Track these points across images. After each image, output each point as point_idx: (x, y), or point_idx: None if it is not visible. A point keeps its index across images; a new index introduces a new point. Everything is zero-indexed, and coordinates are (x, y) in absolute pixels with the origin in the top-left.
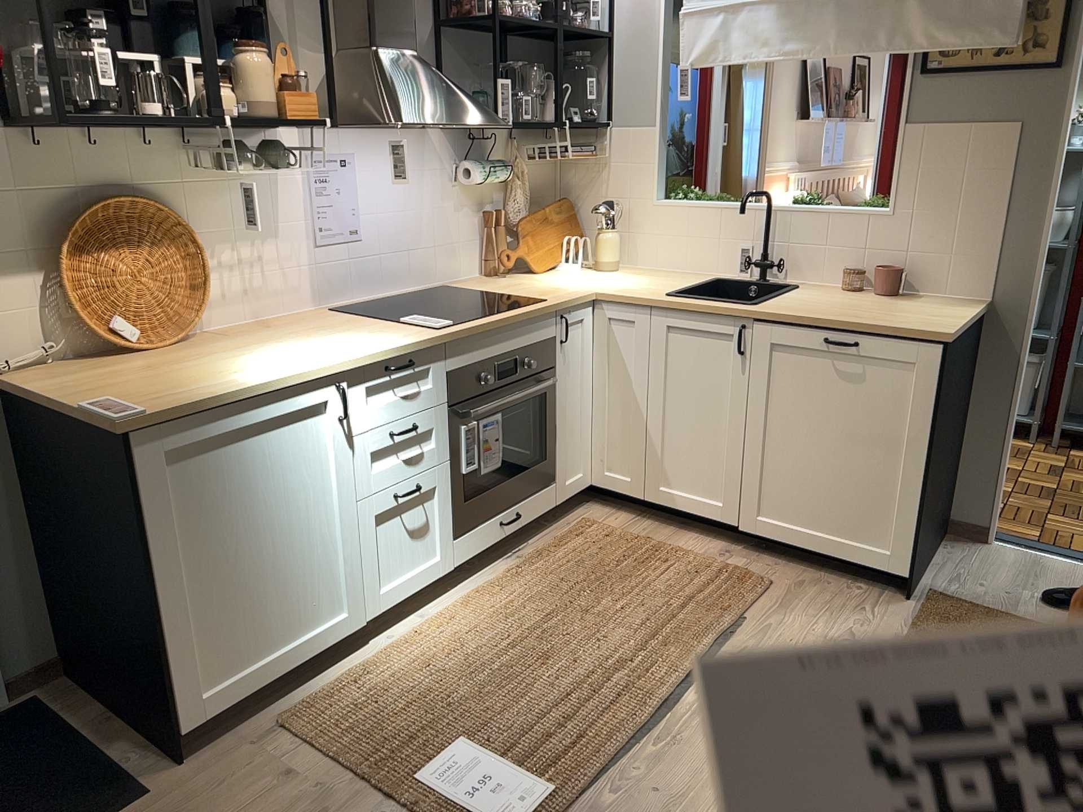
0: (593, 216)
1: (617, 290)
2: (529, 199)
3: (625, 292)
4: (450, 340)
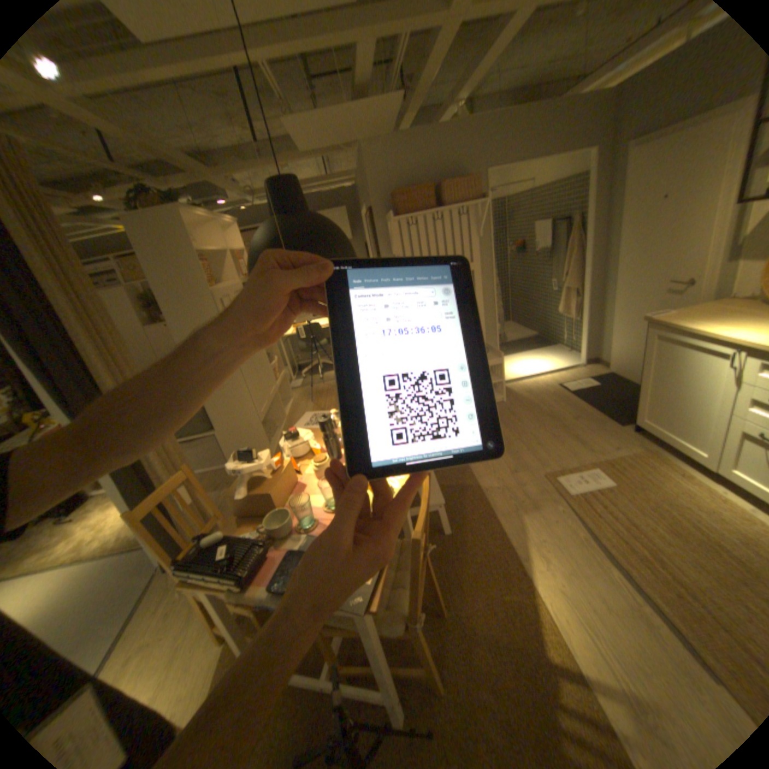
0: None
1: None
2: None
3: None
4: None
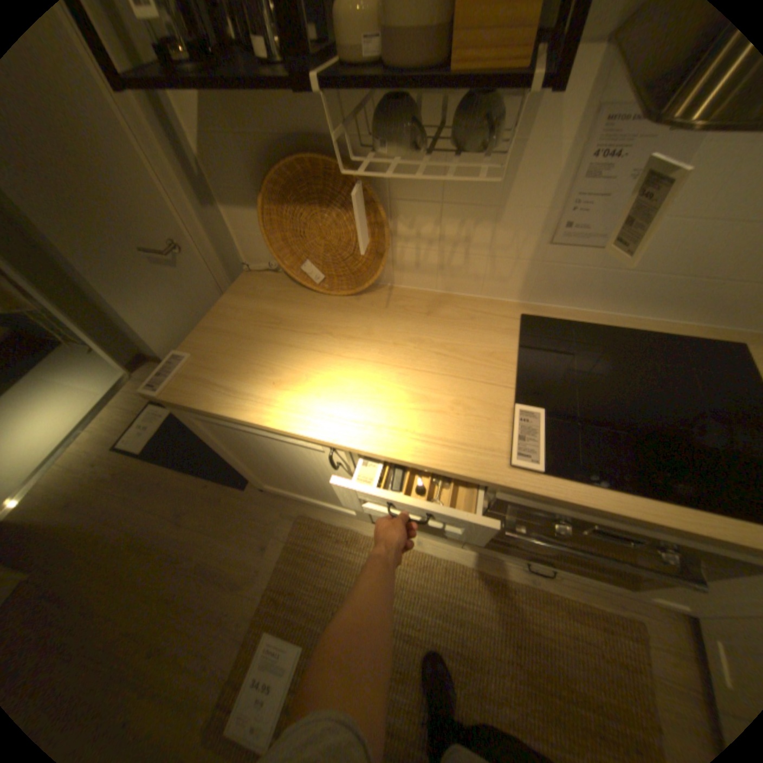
0: None
1: None
2: None
3: None
4: (511, 488)
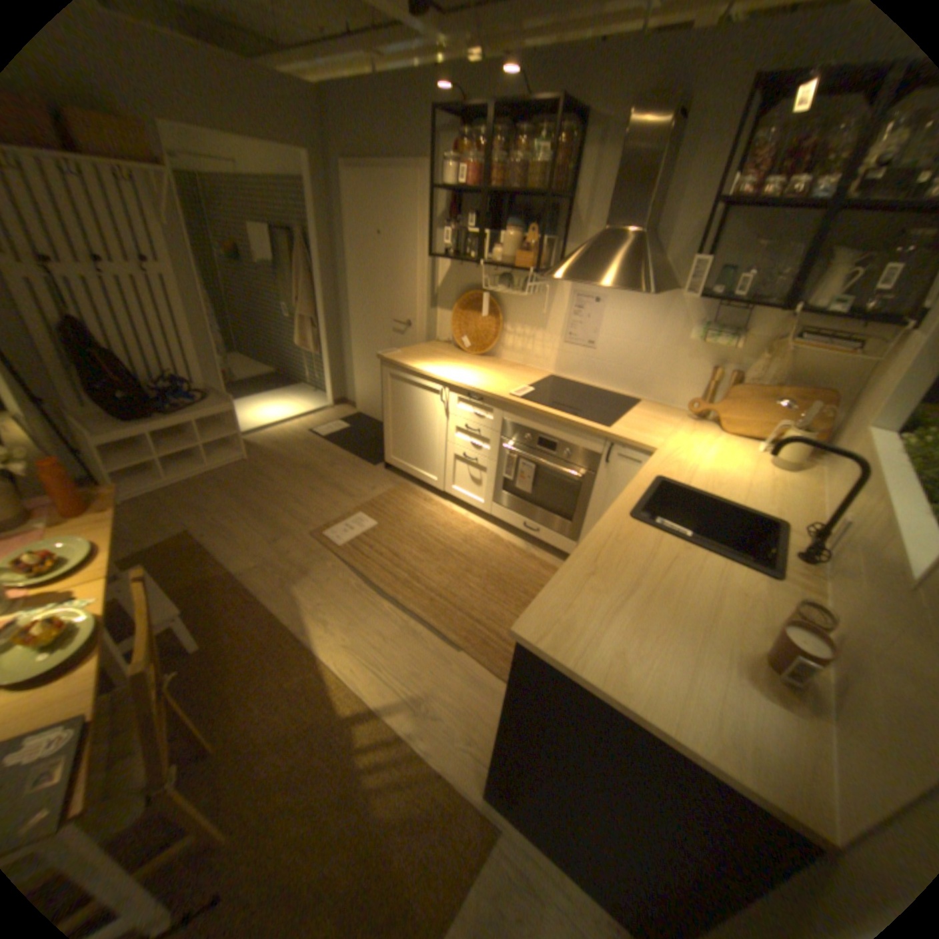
0: (852, 421)
1: (671, 459)
2: (790, 376)
3: (664, 461)
4: (505, 403)
